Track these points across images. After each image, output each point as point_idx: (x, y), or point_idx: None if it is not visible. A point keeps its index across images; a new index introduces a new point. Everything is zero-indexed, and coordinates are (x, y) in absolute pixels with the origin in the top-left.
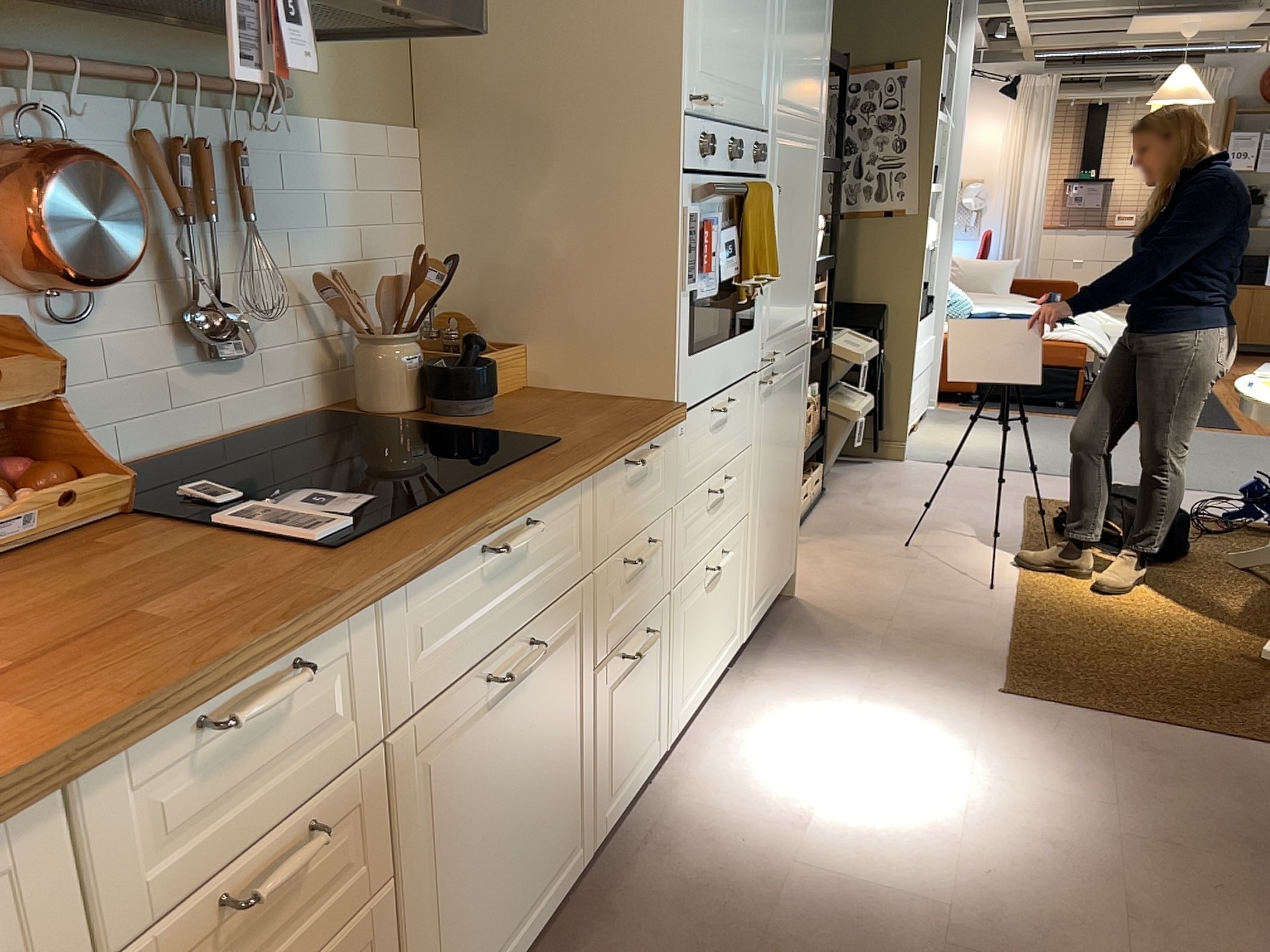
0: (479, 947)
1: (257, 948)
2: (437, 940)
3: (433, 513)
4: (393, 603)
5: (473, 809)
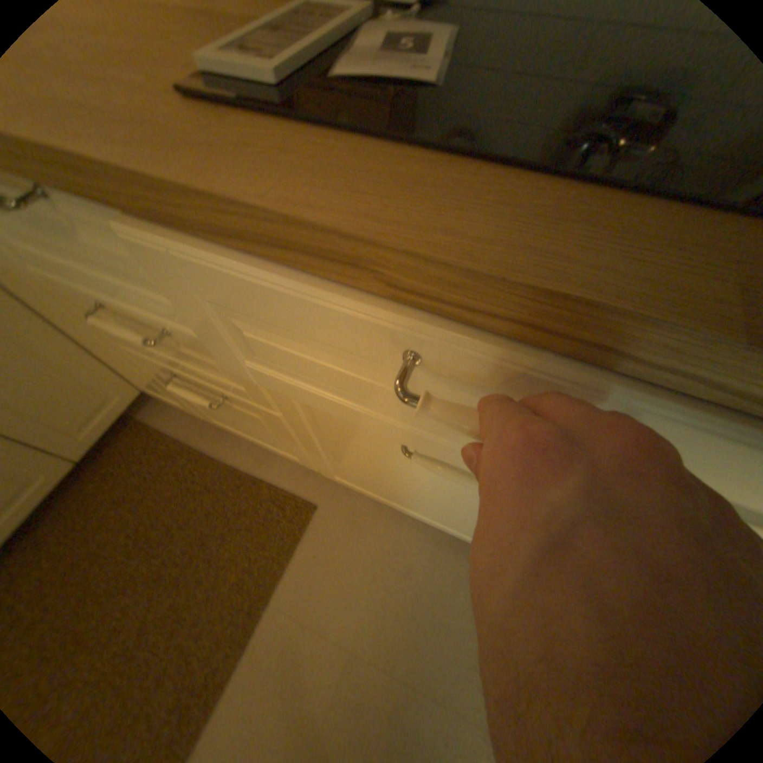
0: (380, 494)
1: (160, 353)
2: (337, 464)
3: (377, 173)
4: (192, 244)
5: (378, 463)
